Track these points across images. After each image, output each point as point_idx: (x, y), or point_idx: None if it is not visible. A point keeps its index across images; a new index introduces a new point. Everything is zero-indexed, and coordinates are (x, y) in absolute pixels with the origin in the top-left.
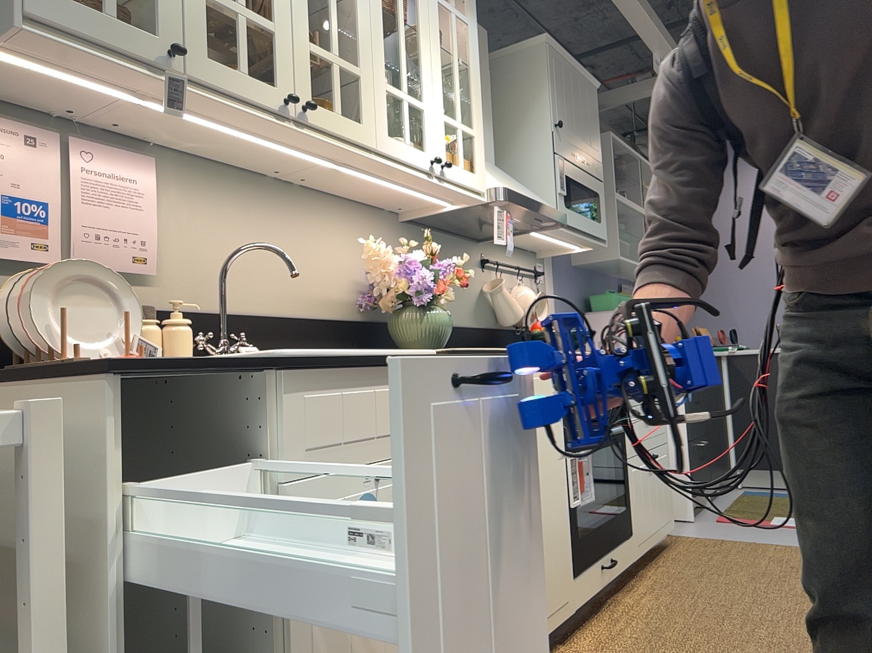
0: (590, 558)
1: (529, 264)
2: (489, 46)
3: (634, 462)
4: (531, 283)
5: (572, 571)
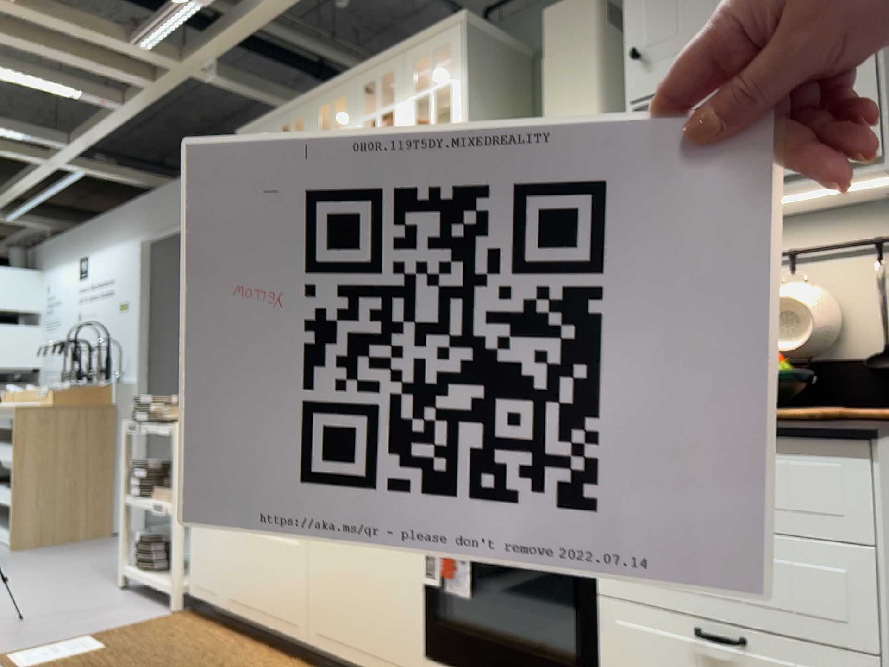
0: (460, 661)
1: (865, 229)
2: (598, 2)
3: (625, 611)
4: (867, 265)
5: (426, 649)
